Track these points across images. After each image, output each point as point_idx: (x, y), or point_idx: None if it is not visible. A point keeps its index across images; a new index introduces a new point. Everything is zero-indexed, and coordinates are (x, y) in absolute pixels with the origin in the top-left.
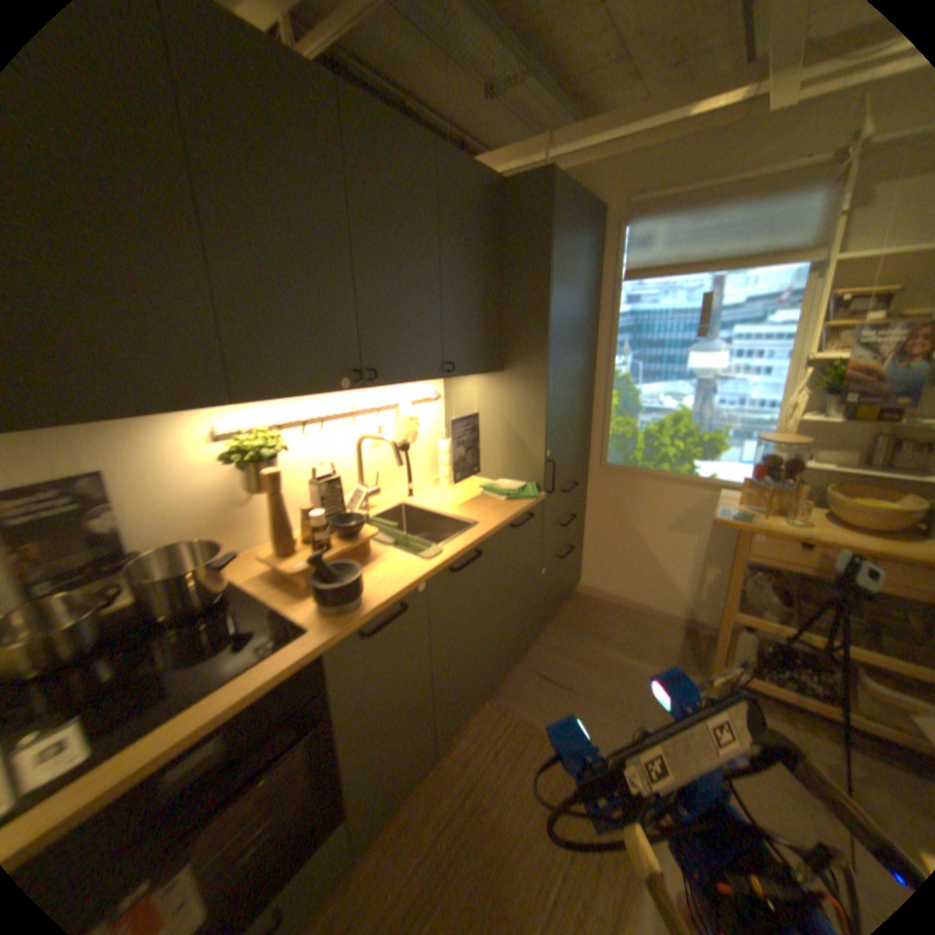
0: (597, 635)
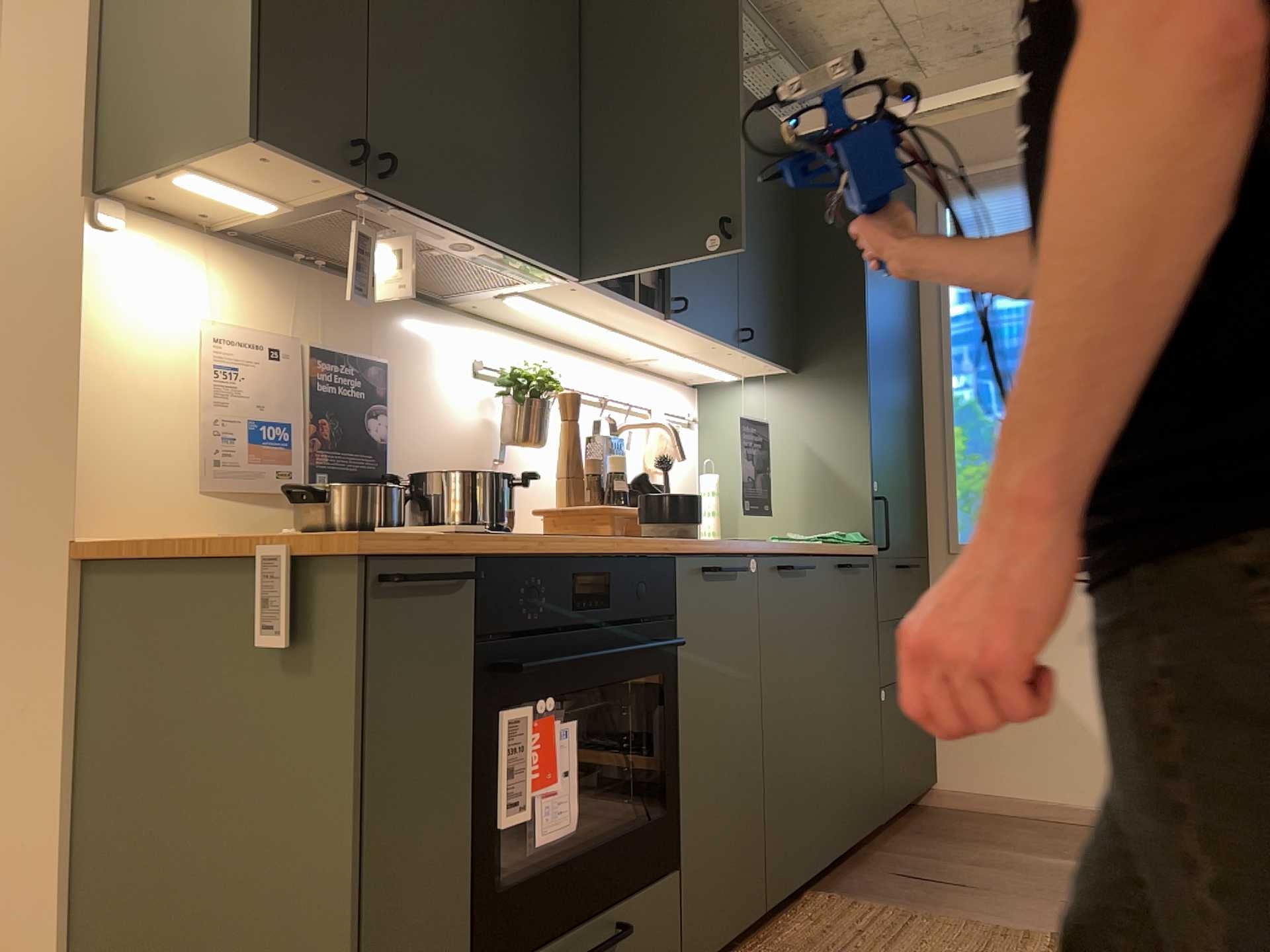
0: (989, 840)
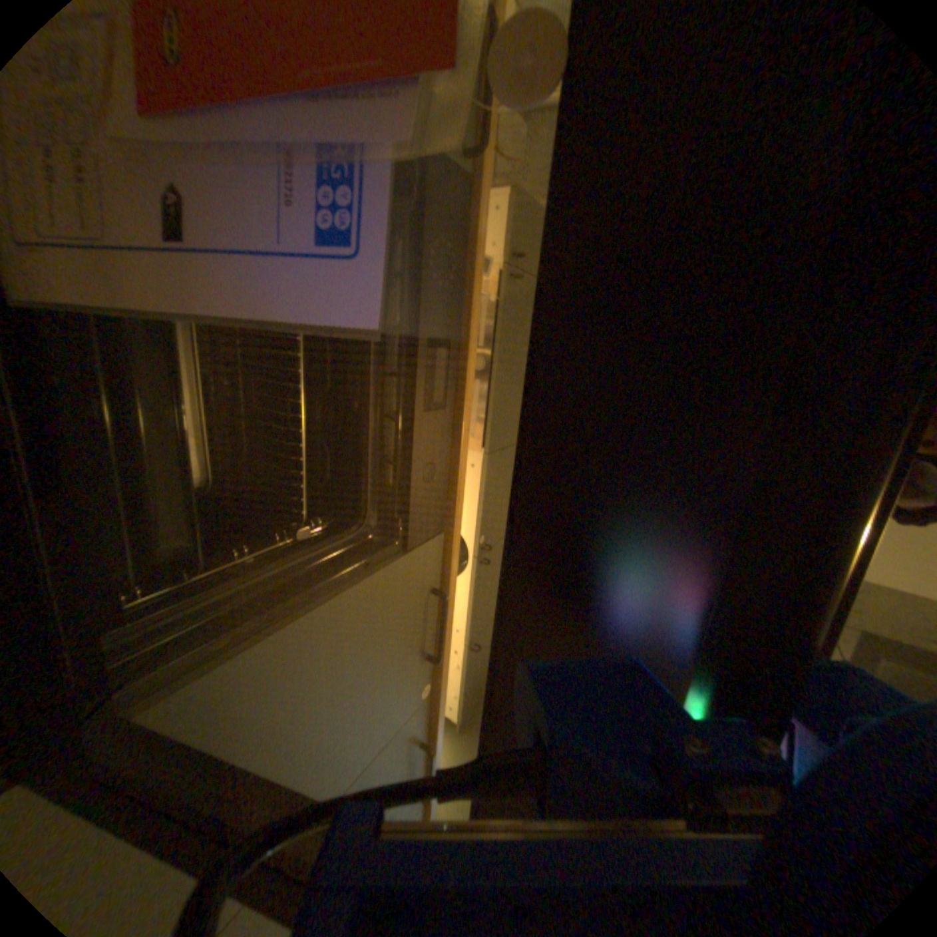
0: None
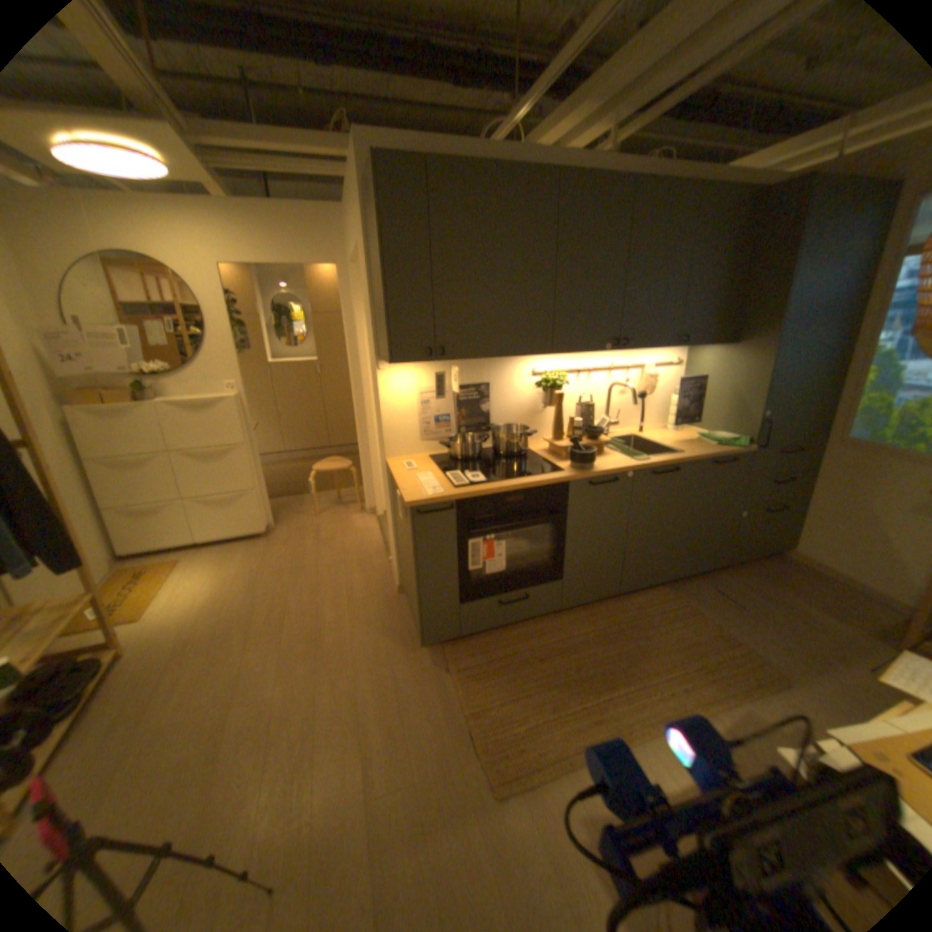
0: (794, 590)
